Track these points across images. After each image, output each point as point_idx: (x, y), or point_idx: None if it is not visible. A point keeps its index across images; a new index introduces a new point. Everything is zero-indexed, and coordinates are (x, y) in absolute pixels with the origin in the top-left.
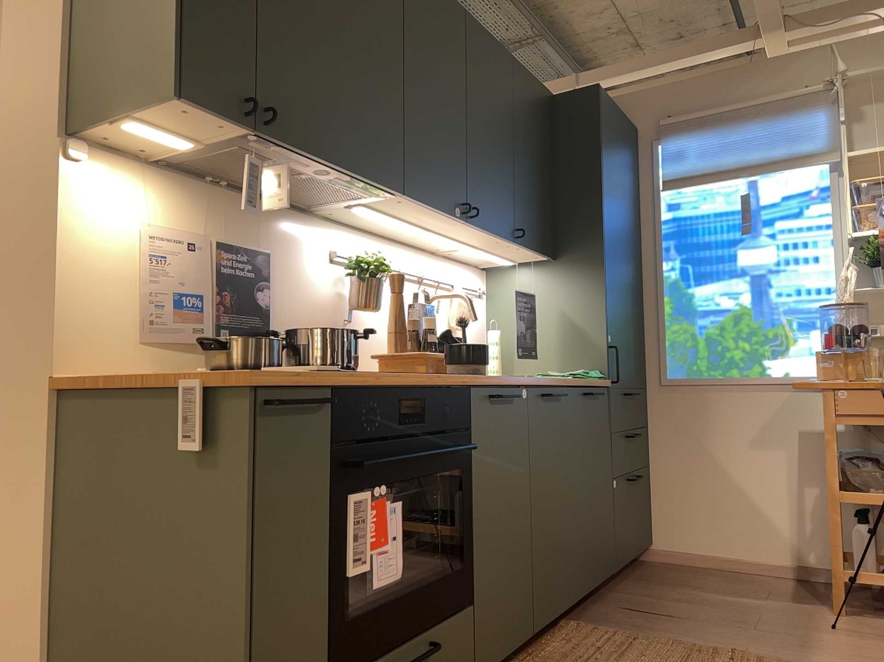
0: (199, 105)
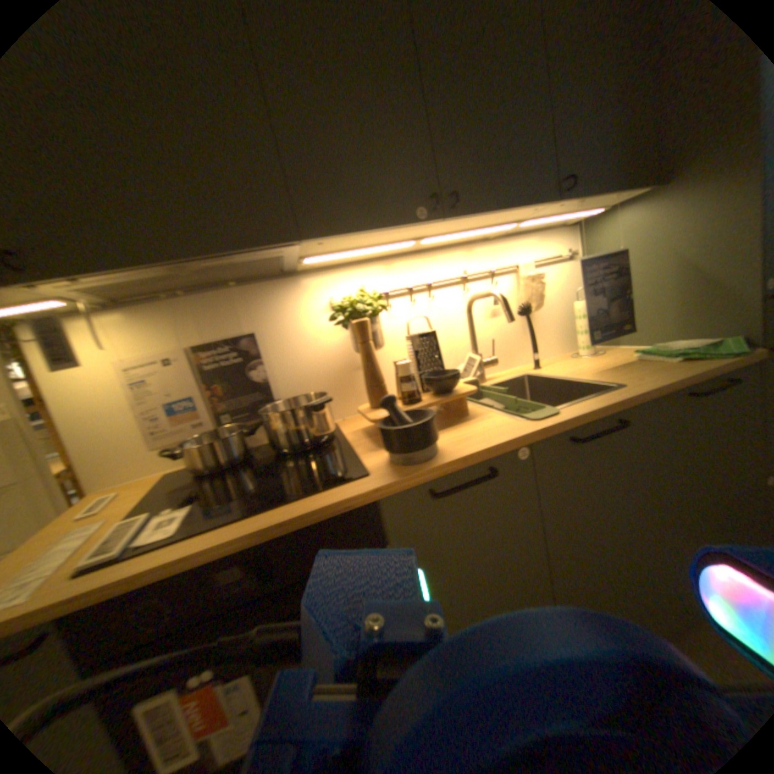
0: None
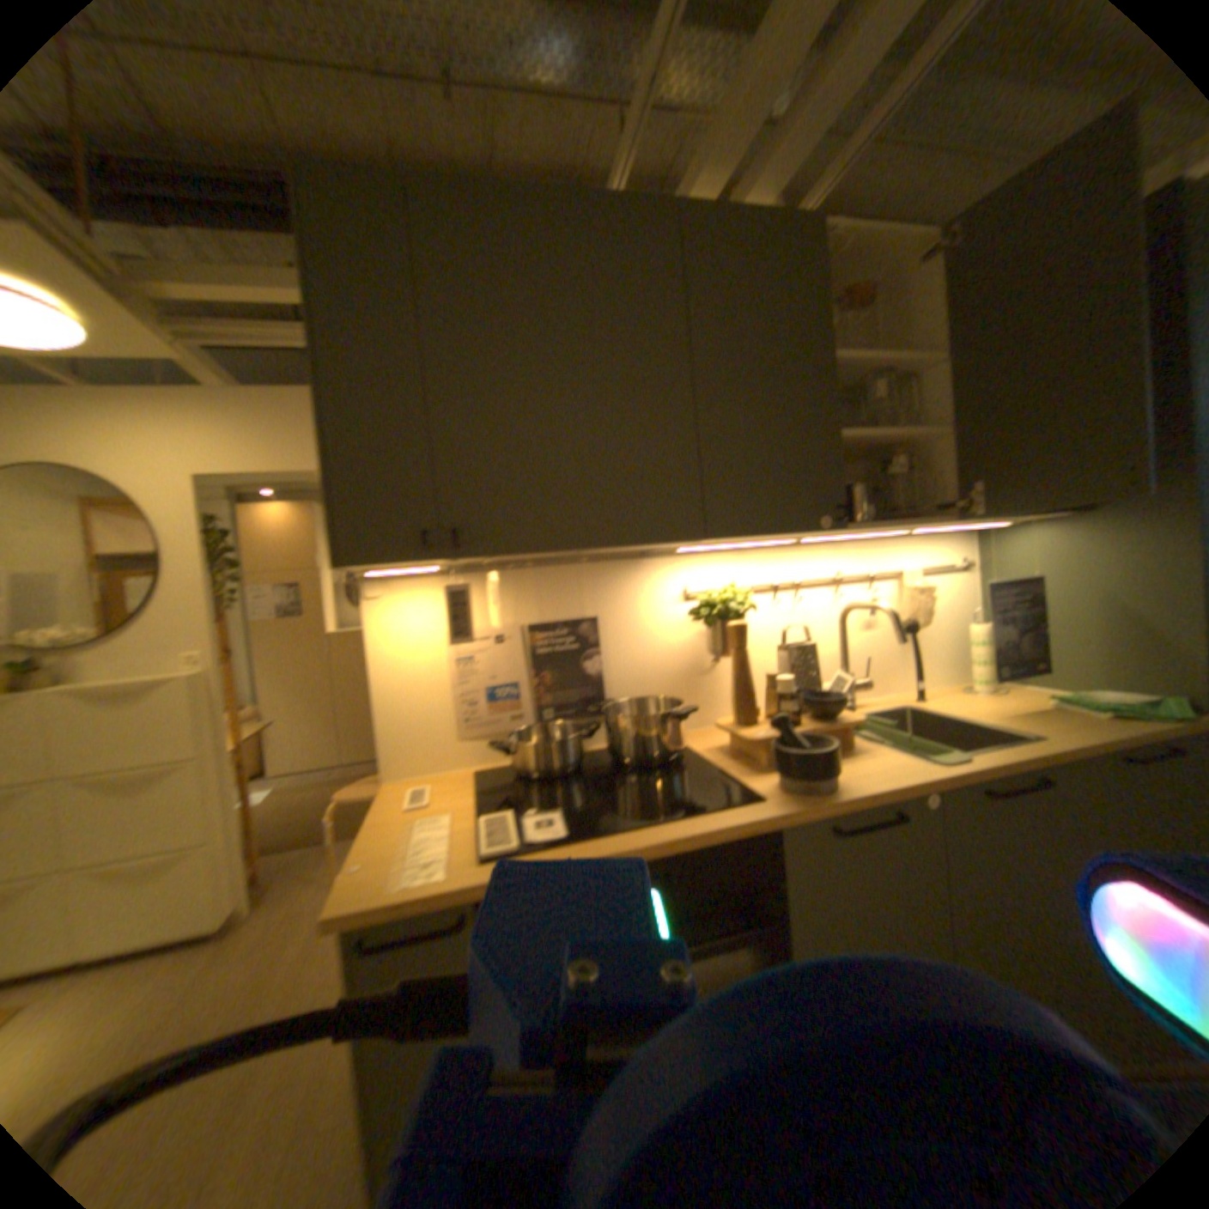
0: (369, 559)
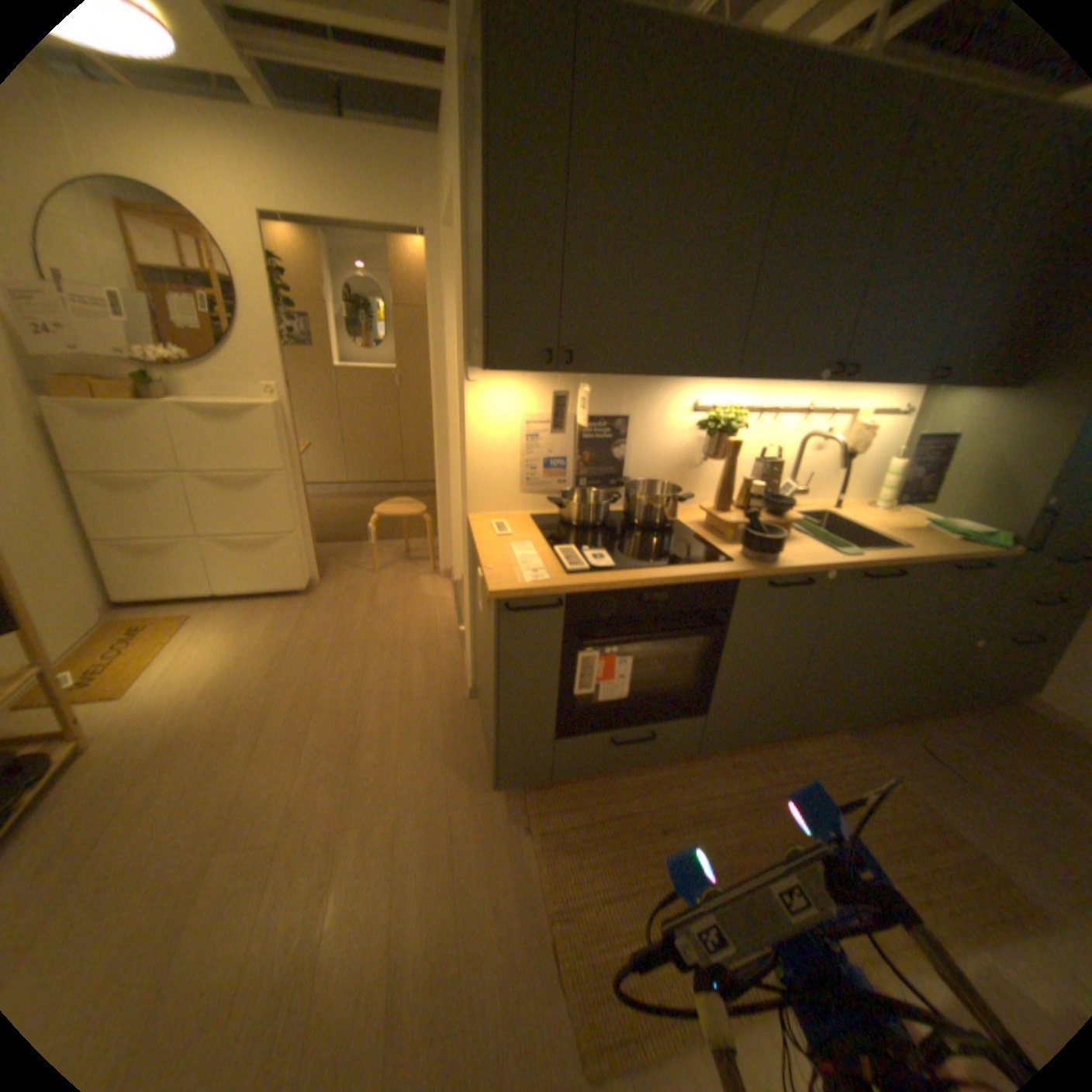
0: (505, 369)
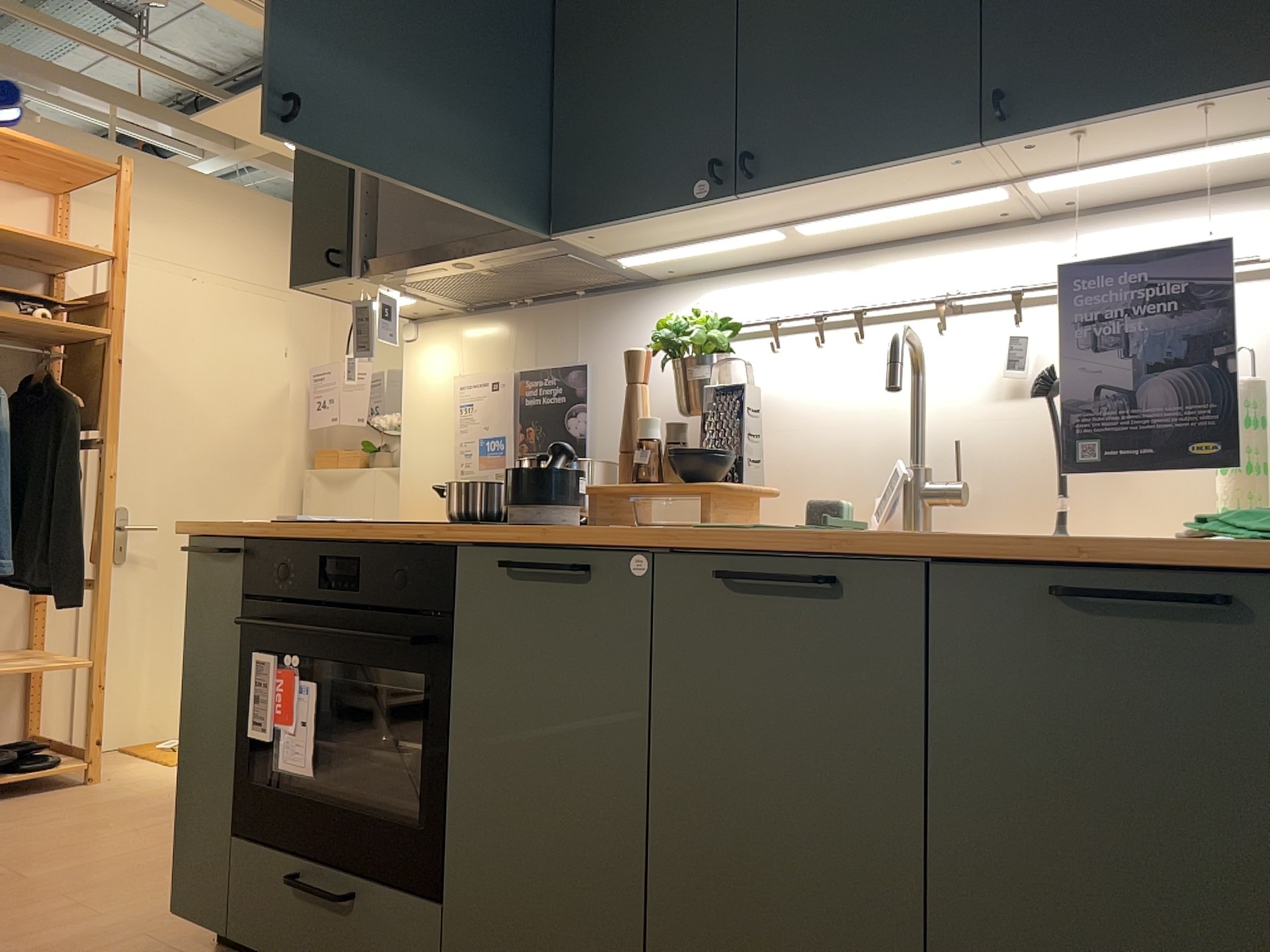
0: (312, 283)
